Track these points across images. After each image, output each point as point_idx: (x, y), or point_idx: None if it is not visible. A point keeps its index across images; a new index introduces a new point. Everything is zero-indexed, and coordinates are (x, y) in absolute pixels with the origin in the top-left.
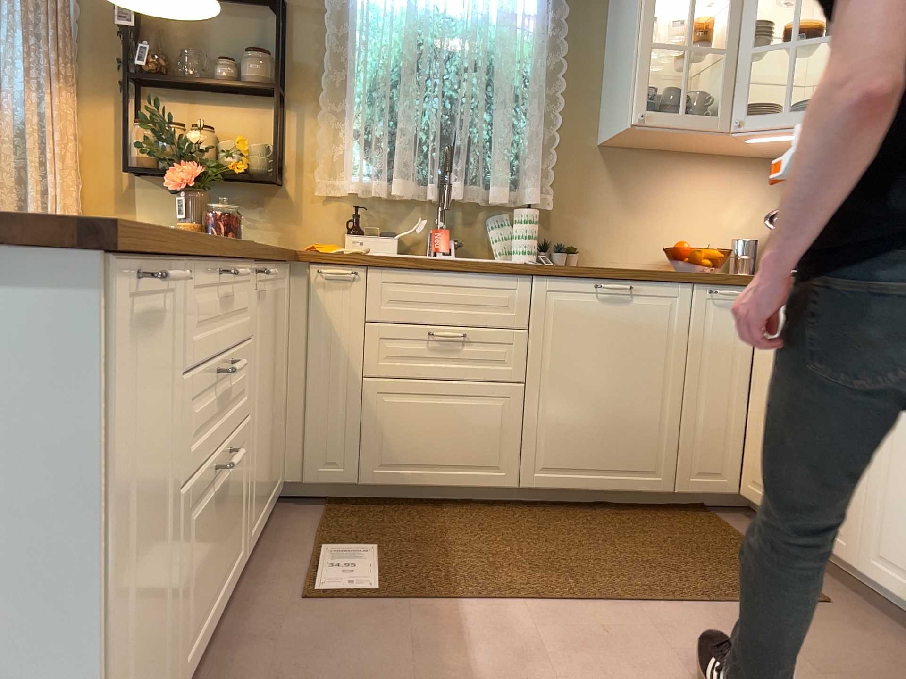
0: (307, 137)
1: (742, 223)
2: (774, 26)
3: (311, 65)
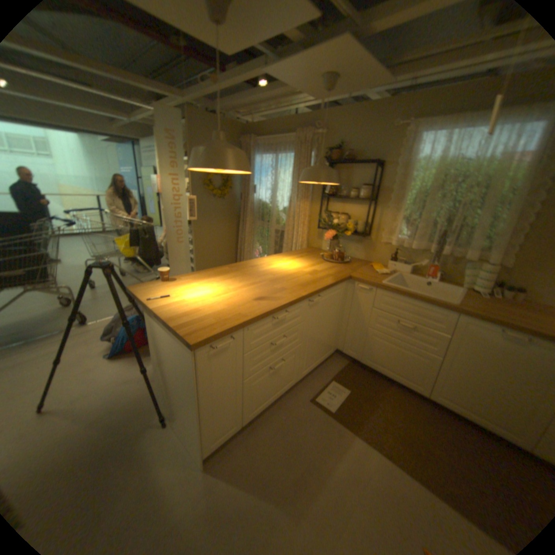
0: (383, 217)
1: None
2: None
3: (390, 187)
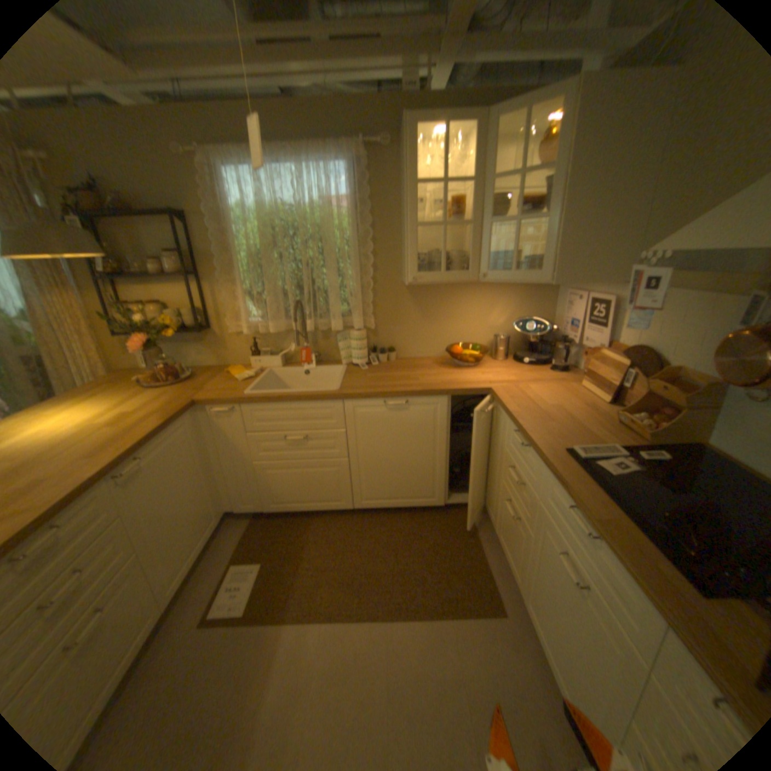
0: (216, 296)
1: (502, 321)
2: (511, 194)
3: (207, 249)
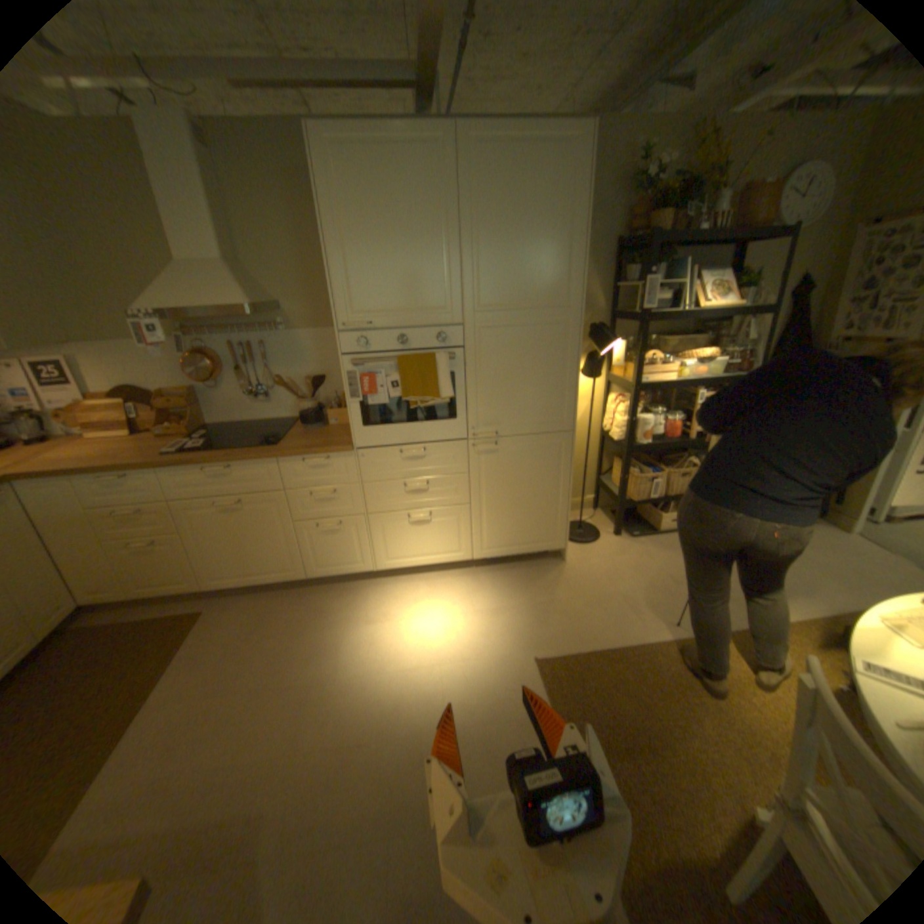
0: None
1: None
2: None
3: None
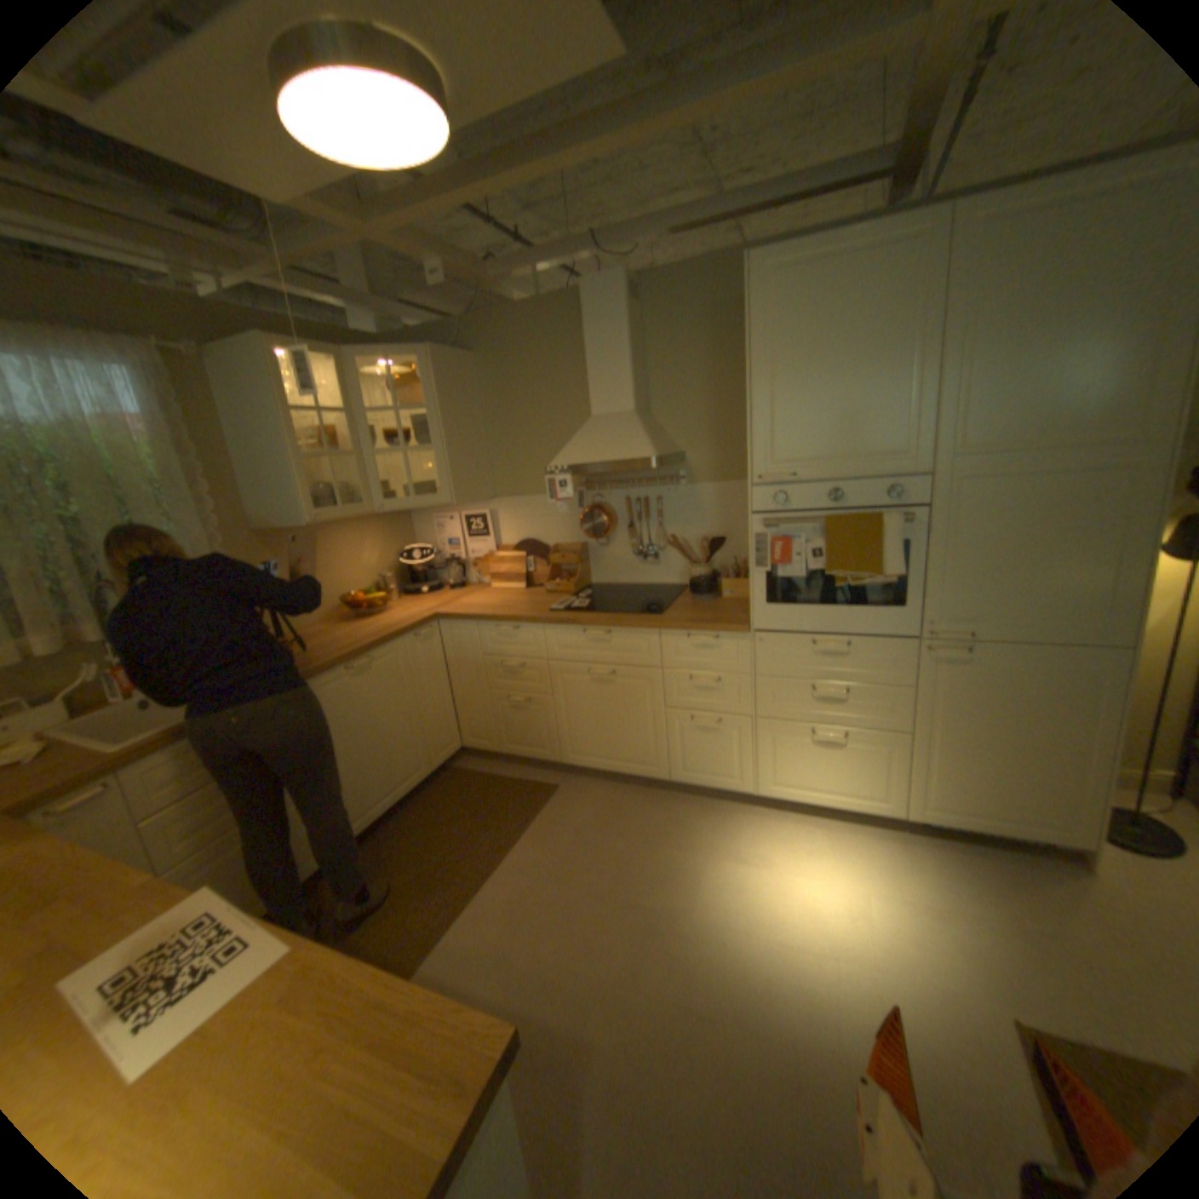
0: None
1: (375, 563)
2: (373, 430)
3: None
